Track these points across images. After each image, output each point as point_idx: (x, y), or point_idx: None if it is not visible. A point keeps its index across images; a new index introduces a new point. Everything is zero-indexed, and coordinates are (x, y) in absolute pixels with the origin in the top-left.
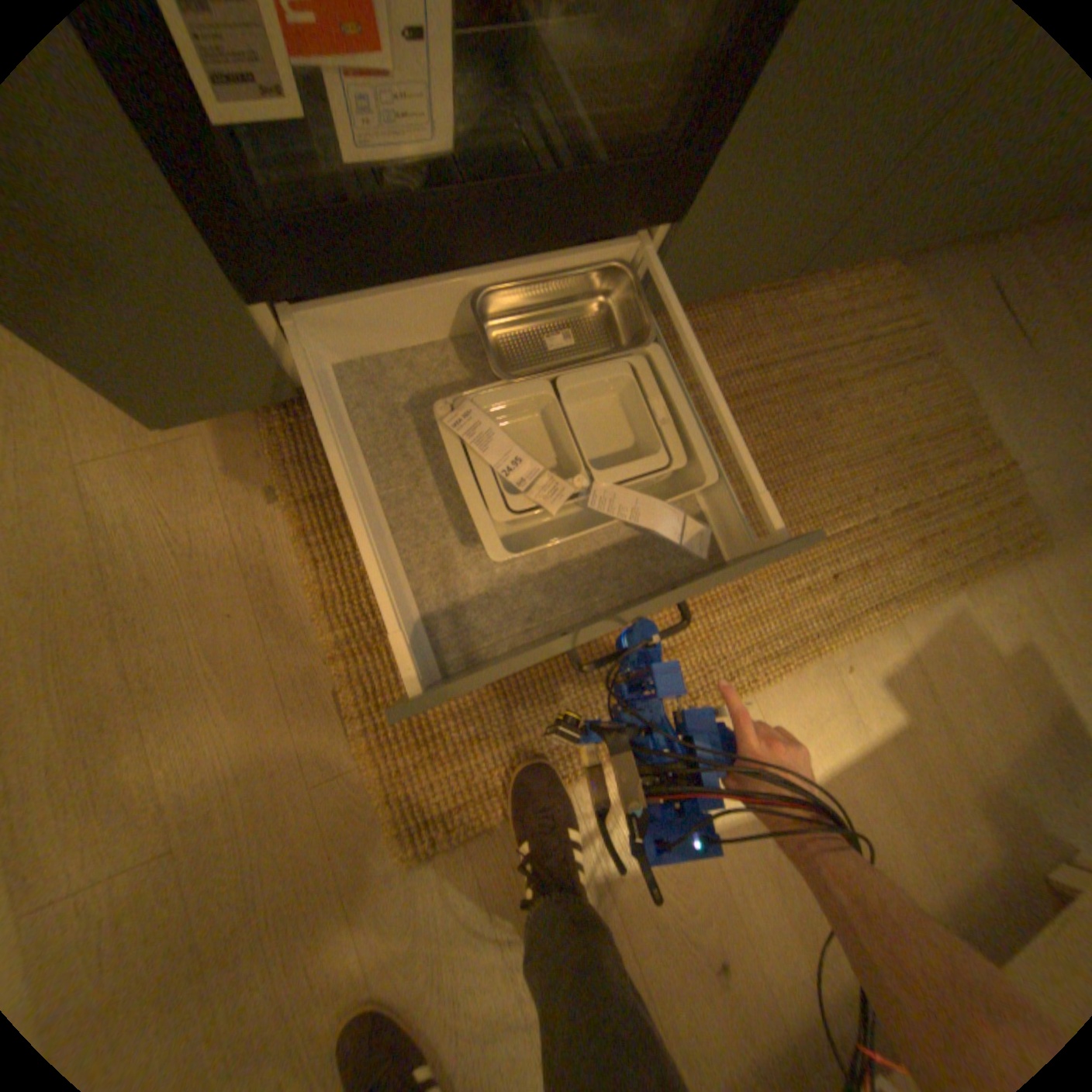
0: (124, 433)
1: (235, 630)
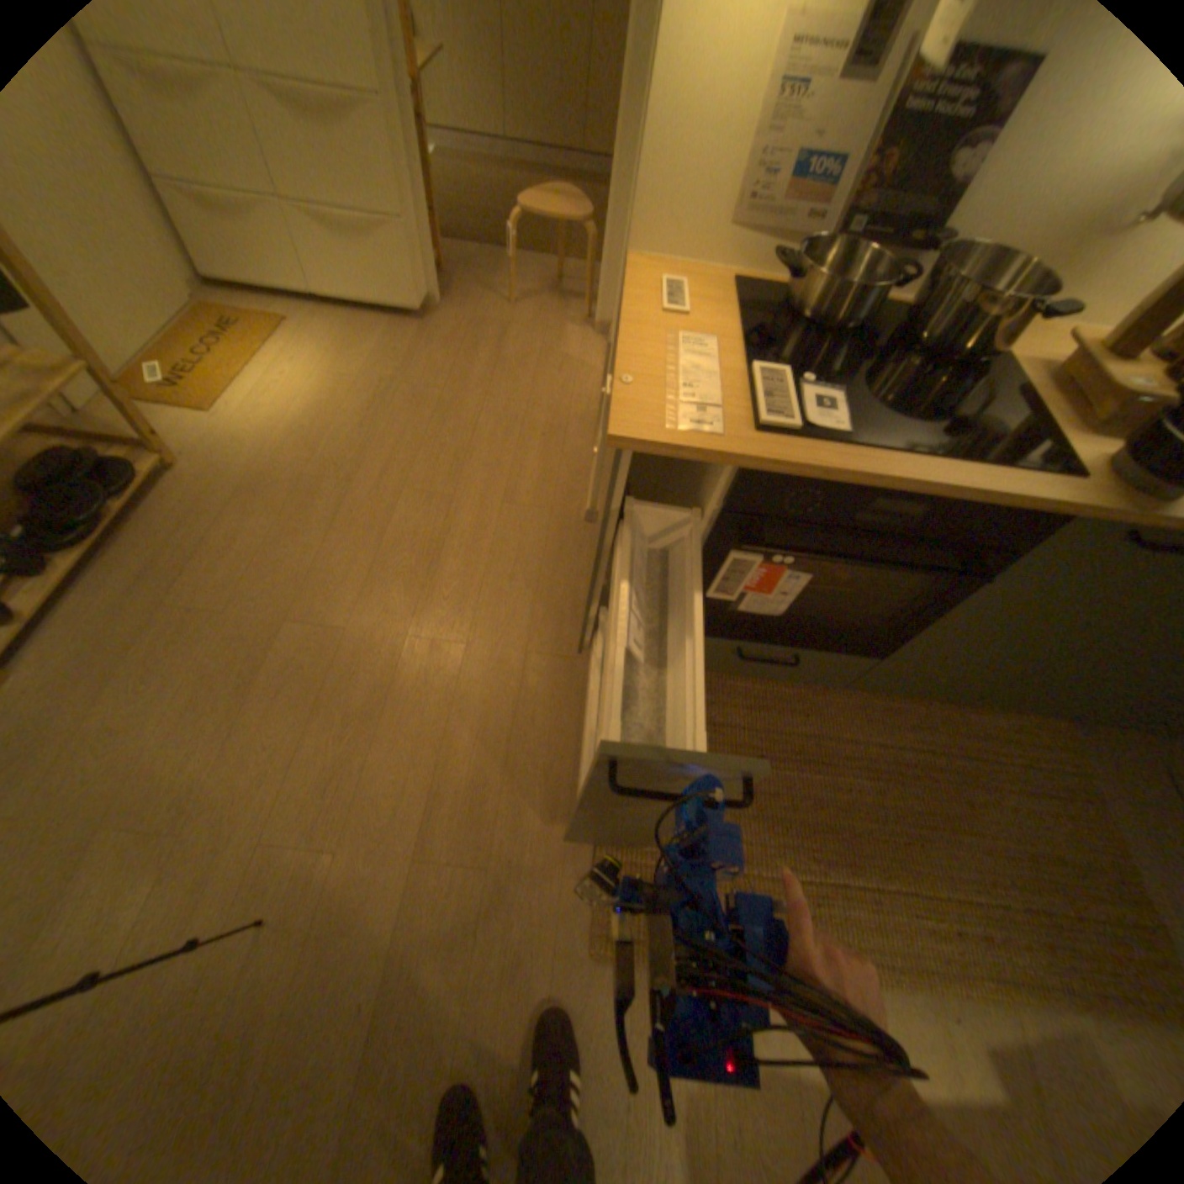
0: (553, 645)
1: (562, 767)
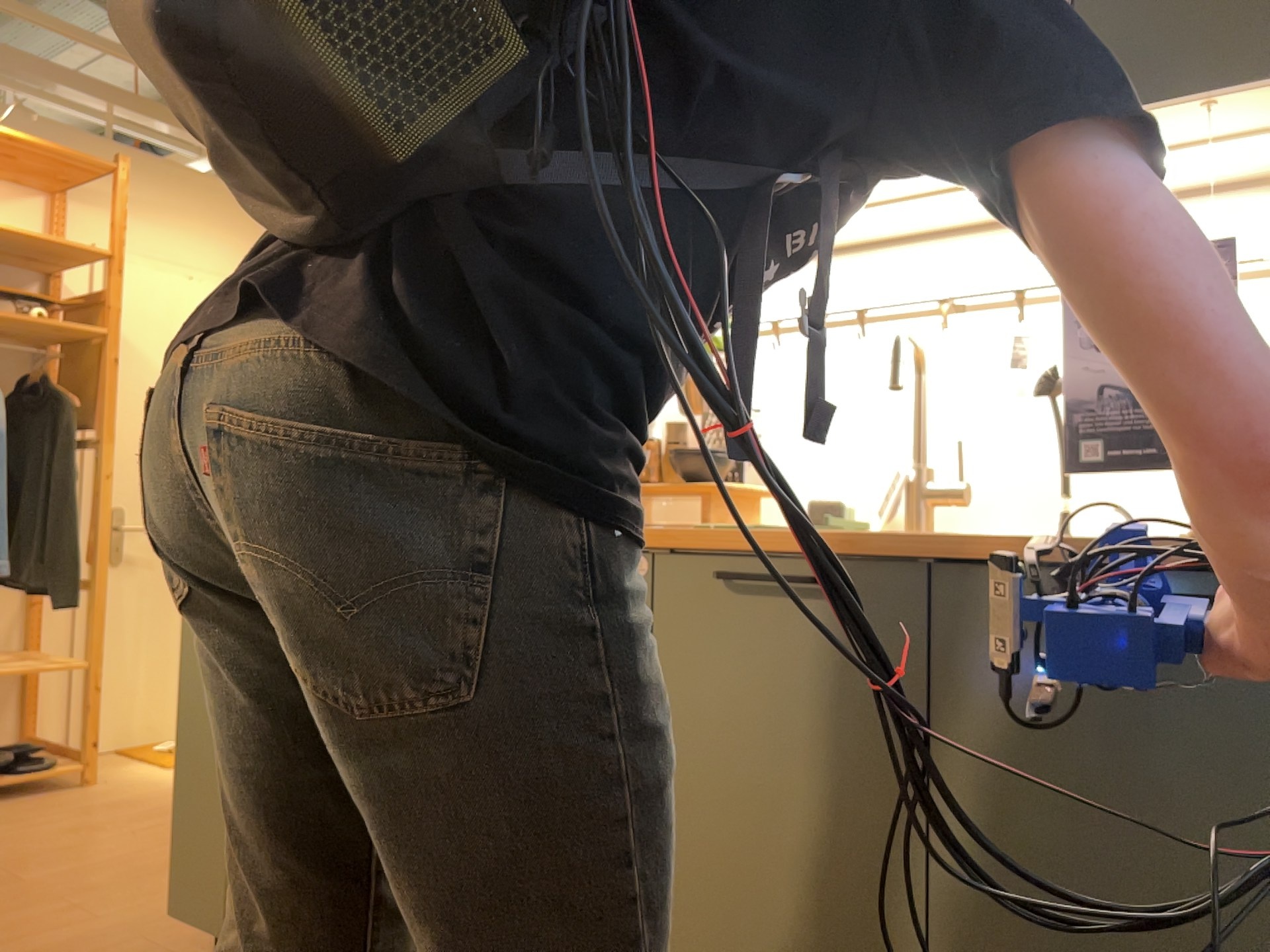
0: (175, 944)
1: None
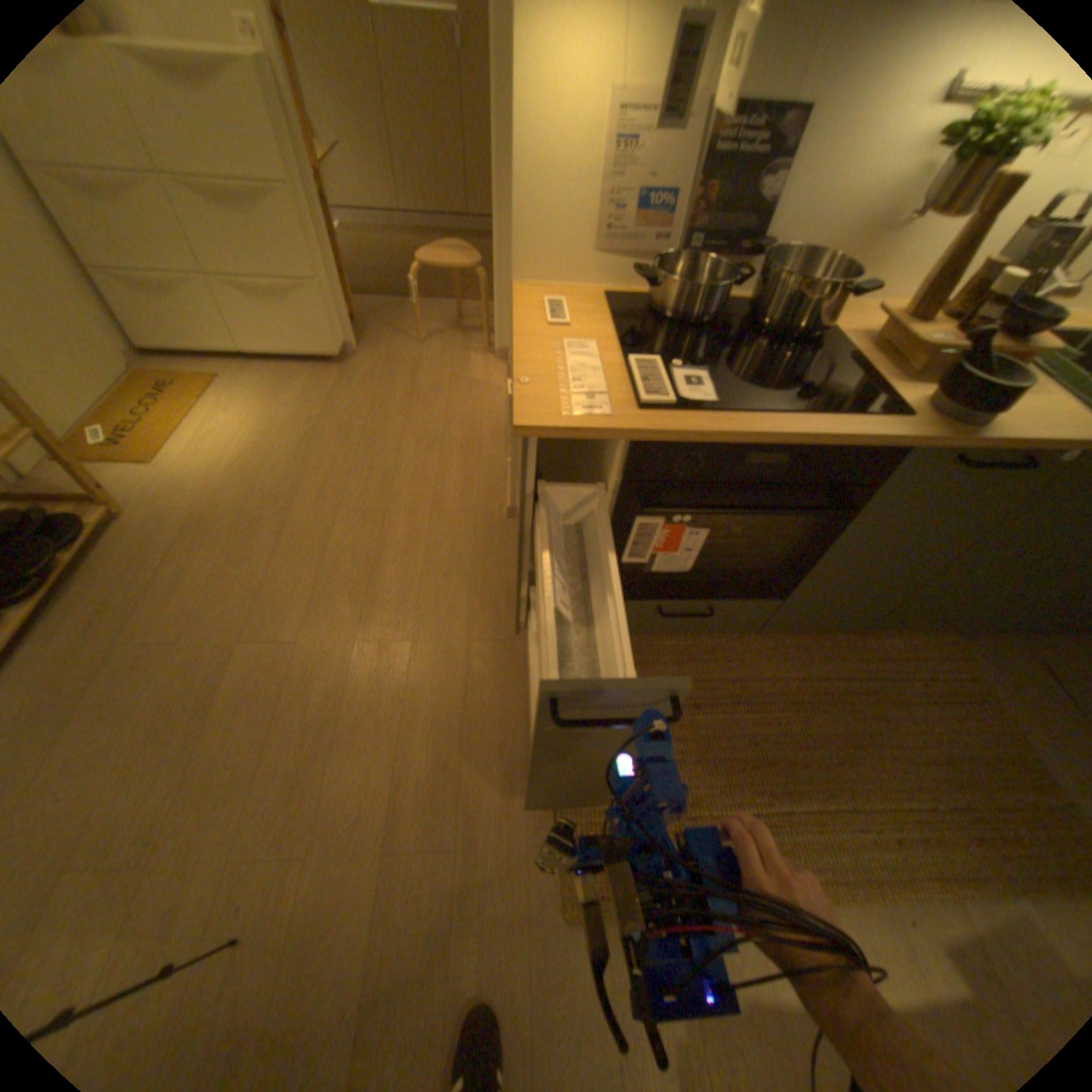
0: (492, 631)
1: (514, 742)
